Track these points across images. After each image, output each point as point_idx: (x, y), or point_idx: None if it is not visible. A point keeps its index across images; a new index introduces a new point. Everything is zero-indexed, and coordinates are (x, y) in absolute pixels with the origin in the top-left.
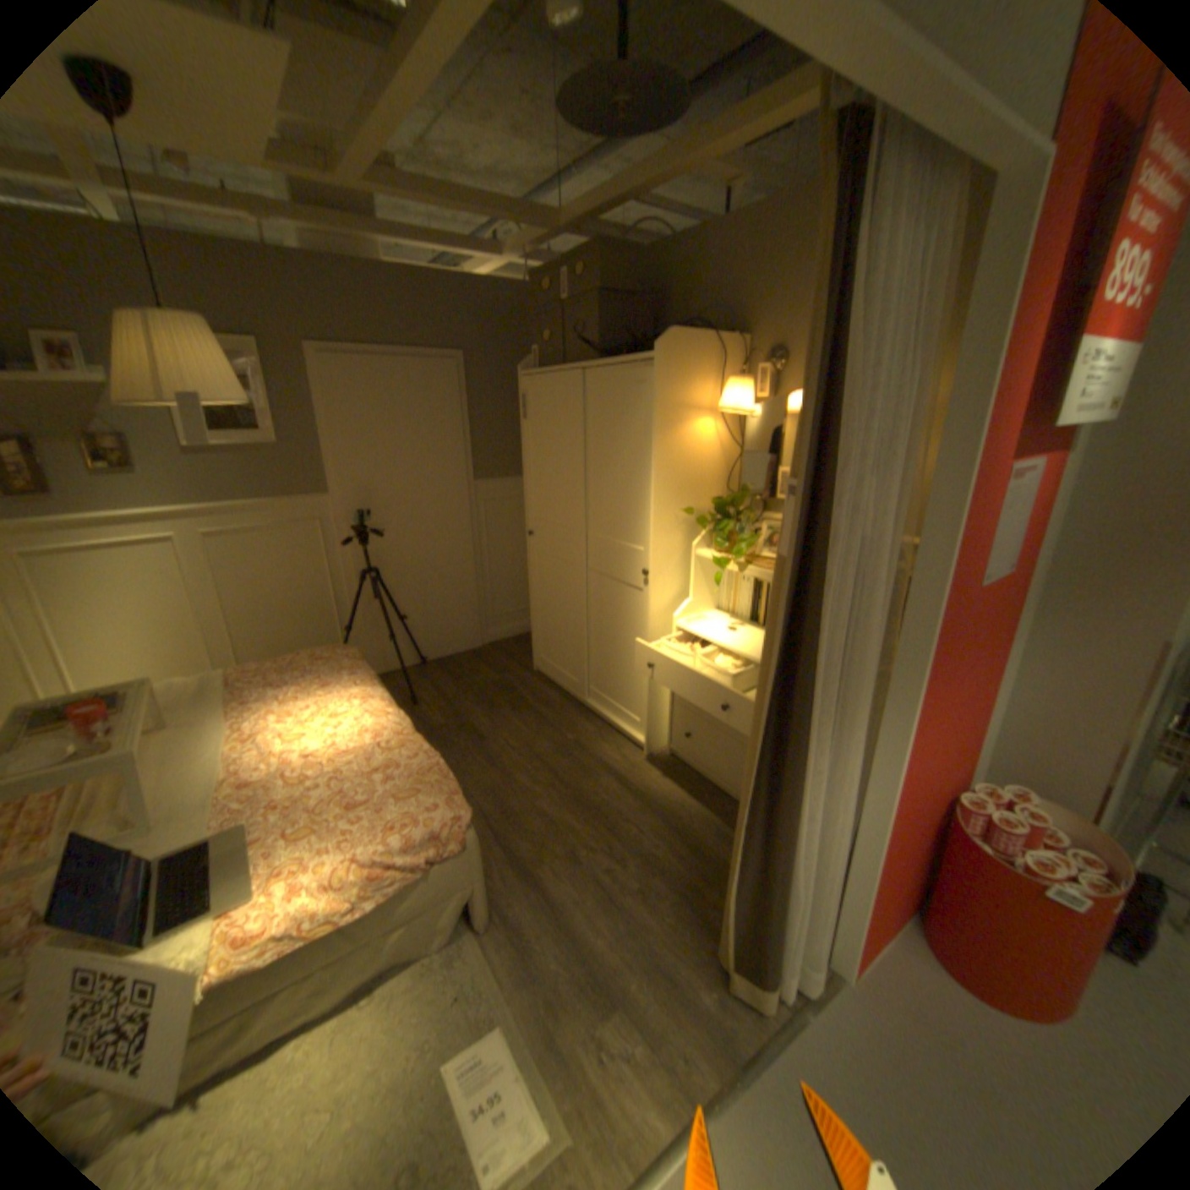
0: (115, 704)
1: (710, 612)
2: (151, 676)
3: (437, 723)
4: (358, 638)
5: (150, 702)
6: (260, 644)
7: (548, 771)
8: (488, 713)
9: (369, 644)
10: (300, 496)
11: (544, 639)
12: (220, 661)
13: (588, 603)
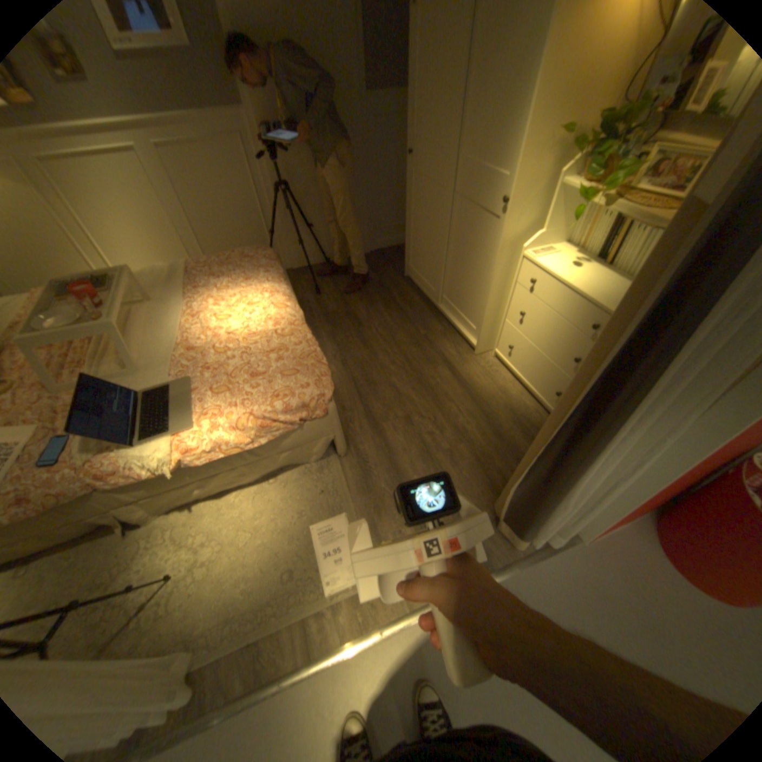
0: (104, 283)
1: (560, 243)
2: (151, 258)
3: (331, 309)
4: (280, 239)
5: (133, 282)
6: (214, 239)
7: (402, 355)
8: (366, 306)
9: (288, 245)
10: (218, 107)
11: (413, 252)
12: (191, 250)
13: (450, 224)
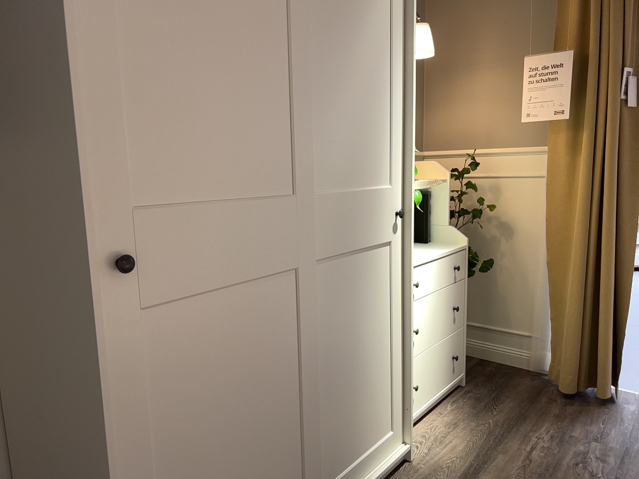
0: None
1: None
2: None
3: None
4: None
5: None
6: None
7: None
8: None
9: None
10: None
11: None
12: None
13: (316, 320)
